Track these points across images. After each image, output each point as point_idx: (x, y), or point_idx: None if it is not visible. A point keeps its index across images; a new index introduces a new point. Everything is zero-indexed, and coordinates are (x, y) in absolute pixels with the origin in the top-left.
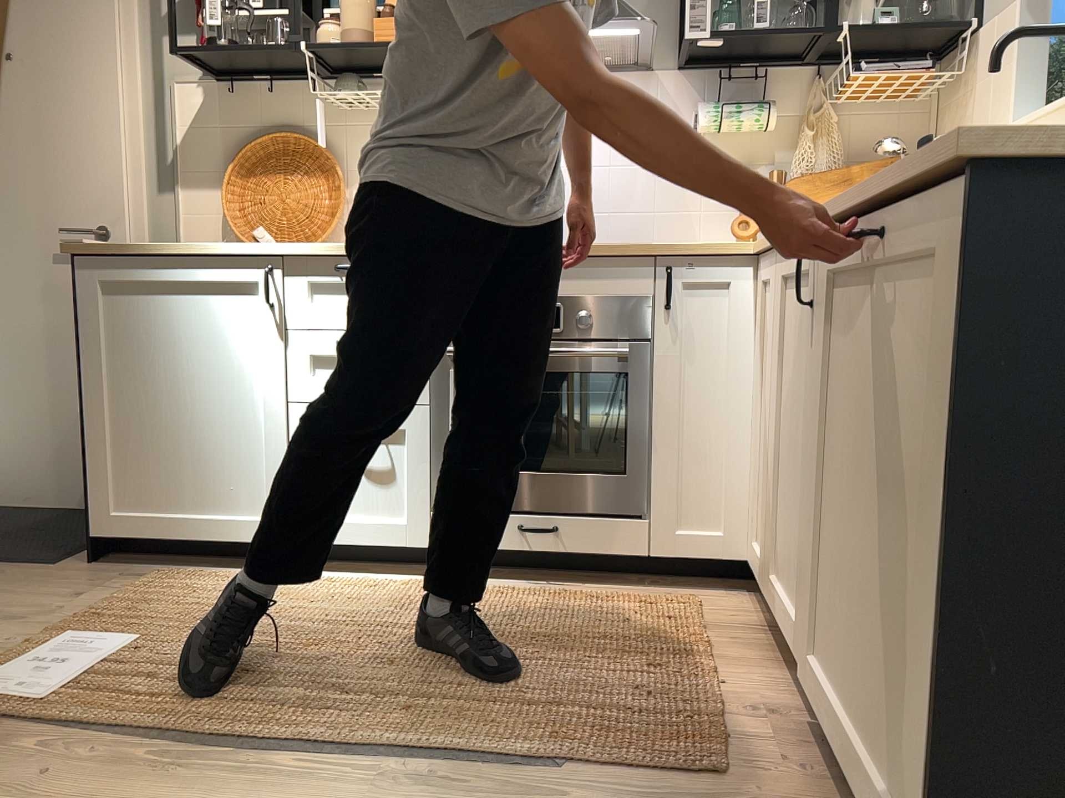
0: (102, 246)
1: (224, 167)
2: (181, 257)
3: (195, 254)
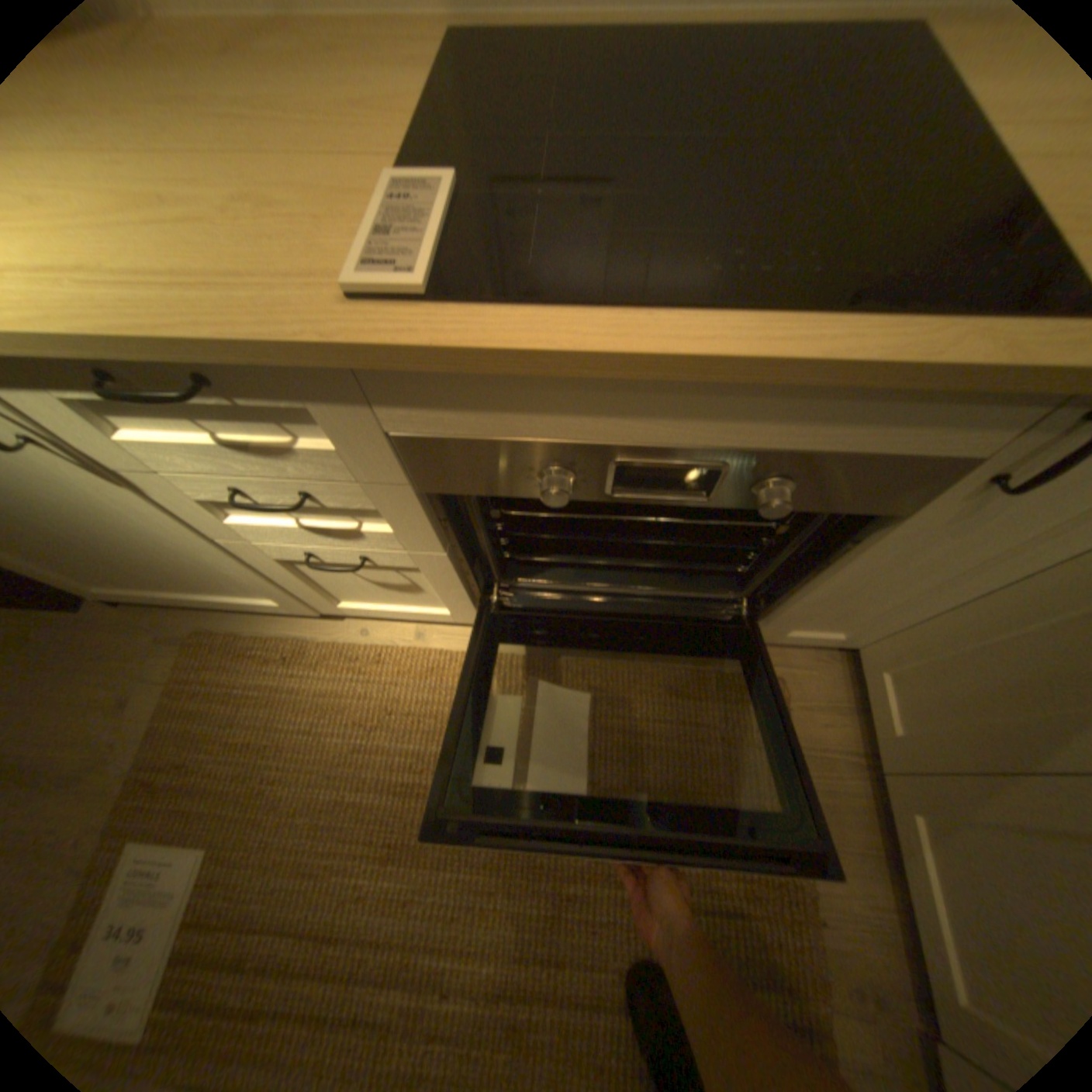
0: None
1: None
2: None
3: None
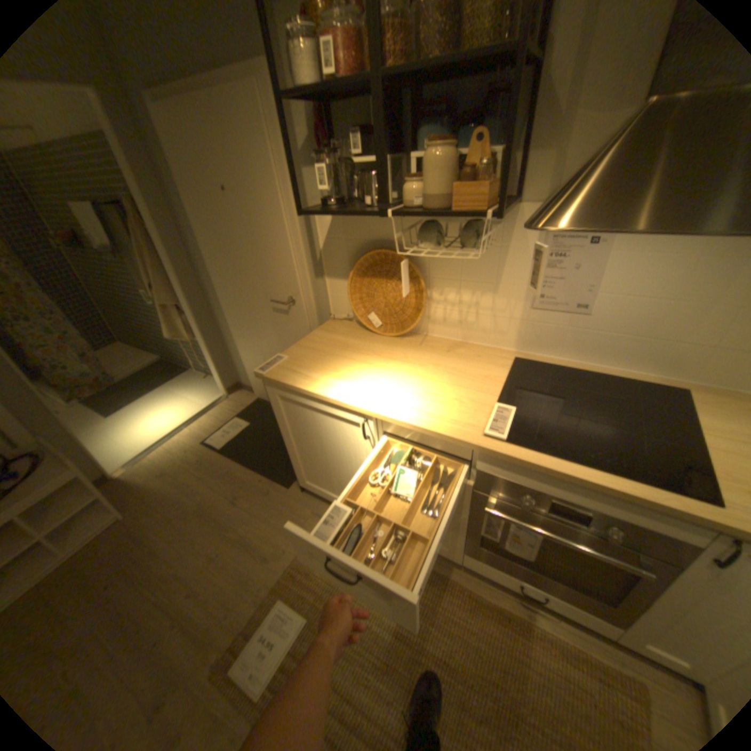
0: (273, 378)
1: (350, 264)
2: (315, 396)
3: (322, 398)
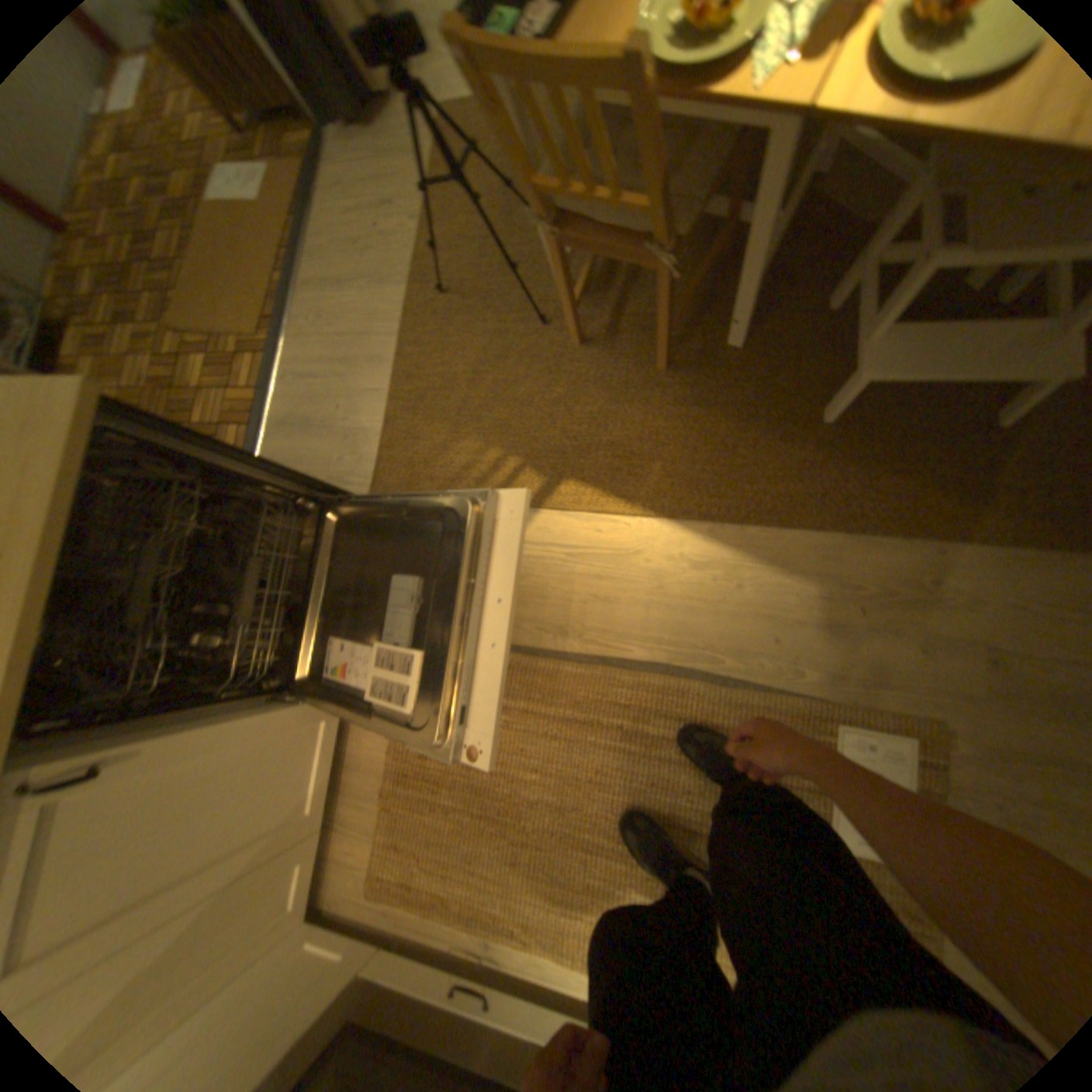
0: None
1: None
2: None
3: None
